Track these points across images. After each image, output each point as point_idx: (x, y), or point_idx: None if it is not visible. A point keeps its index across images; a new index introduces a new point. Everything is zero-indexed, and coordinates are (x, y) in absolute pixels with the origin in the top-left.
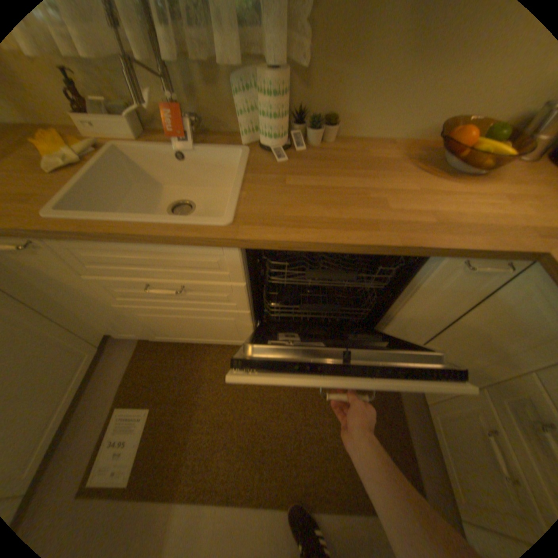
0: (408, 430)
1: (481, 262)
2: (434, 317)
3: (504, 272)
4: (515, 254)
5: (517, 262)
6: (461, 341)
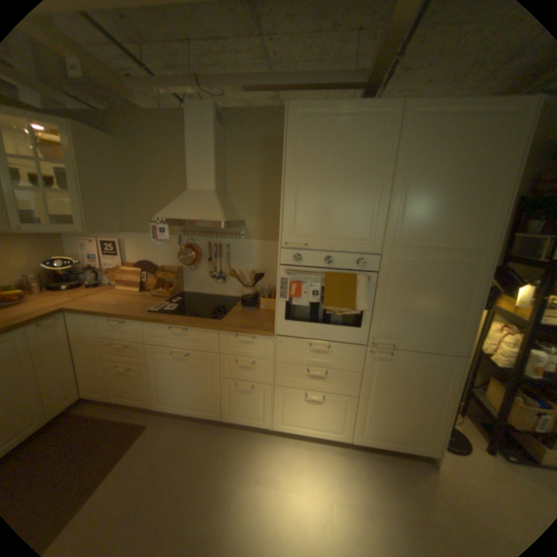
0: (111, 421)
1: (42, 323)
2: (58, 362)
3: (54, 321)
4: (50, 314)
5: (57, 317)
6: (81, 361)
